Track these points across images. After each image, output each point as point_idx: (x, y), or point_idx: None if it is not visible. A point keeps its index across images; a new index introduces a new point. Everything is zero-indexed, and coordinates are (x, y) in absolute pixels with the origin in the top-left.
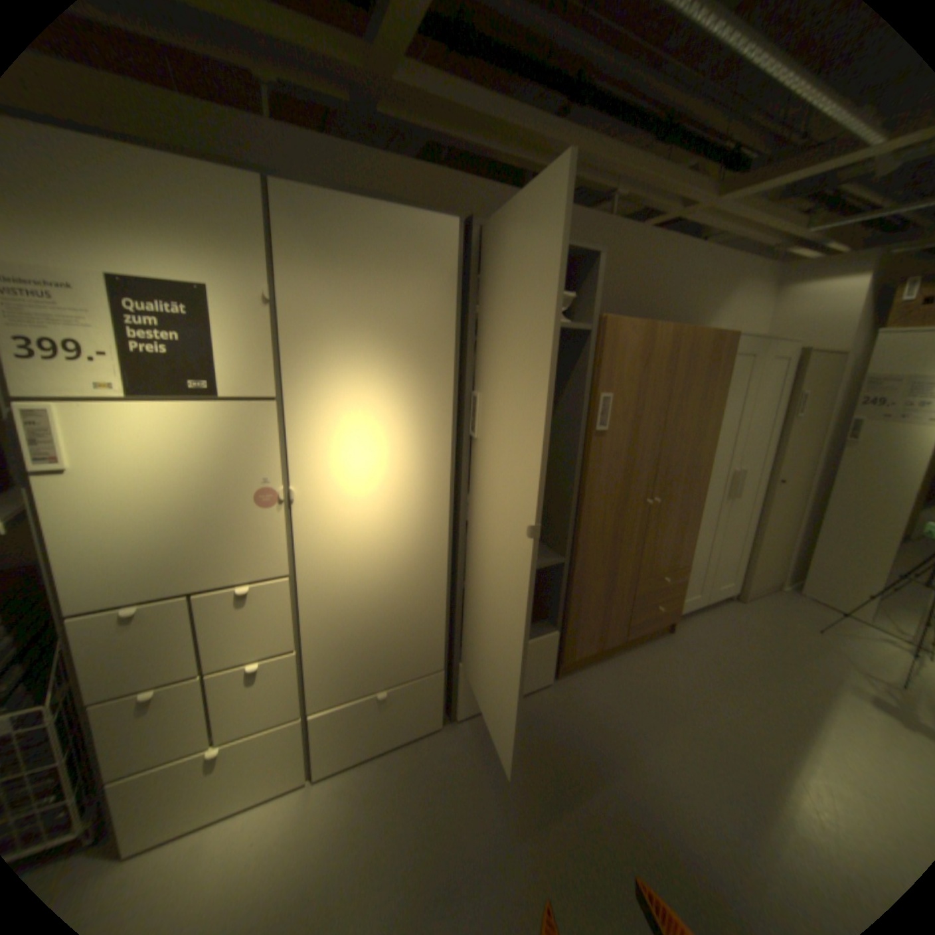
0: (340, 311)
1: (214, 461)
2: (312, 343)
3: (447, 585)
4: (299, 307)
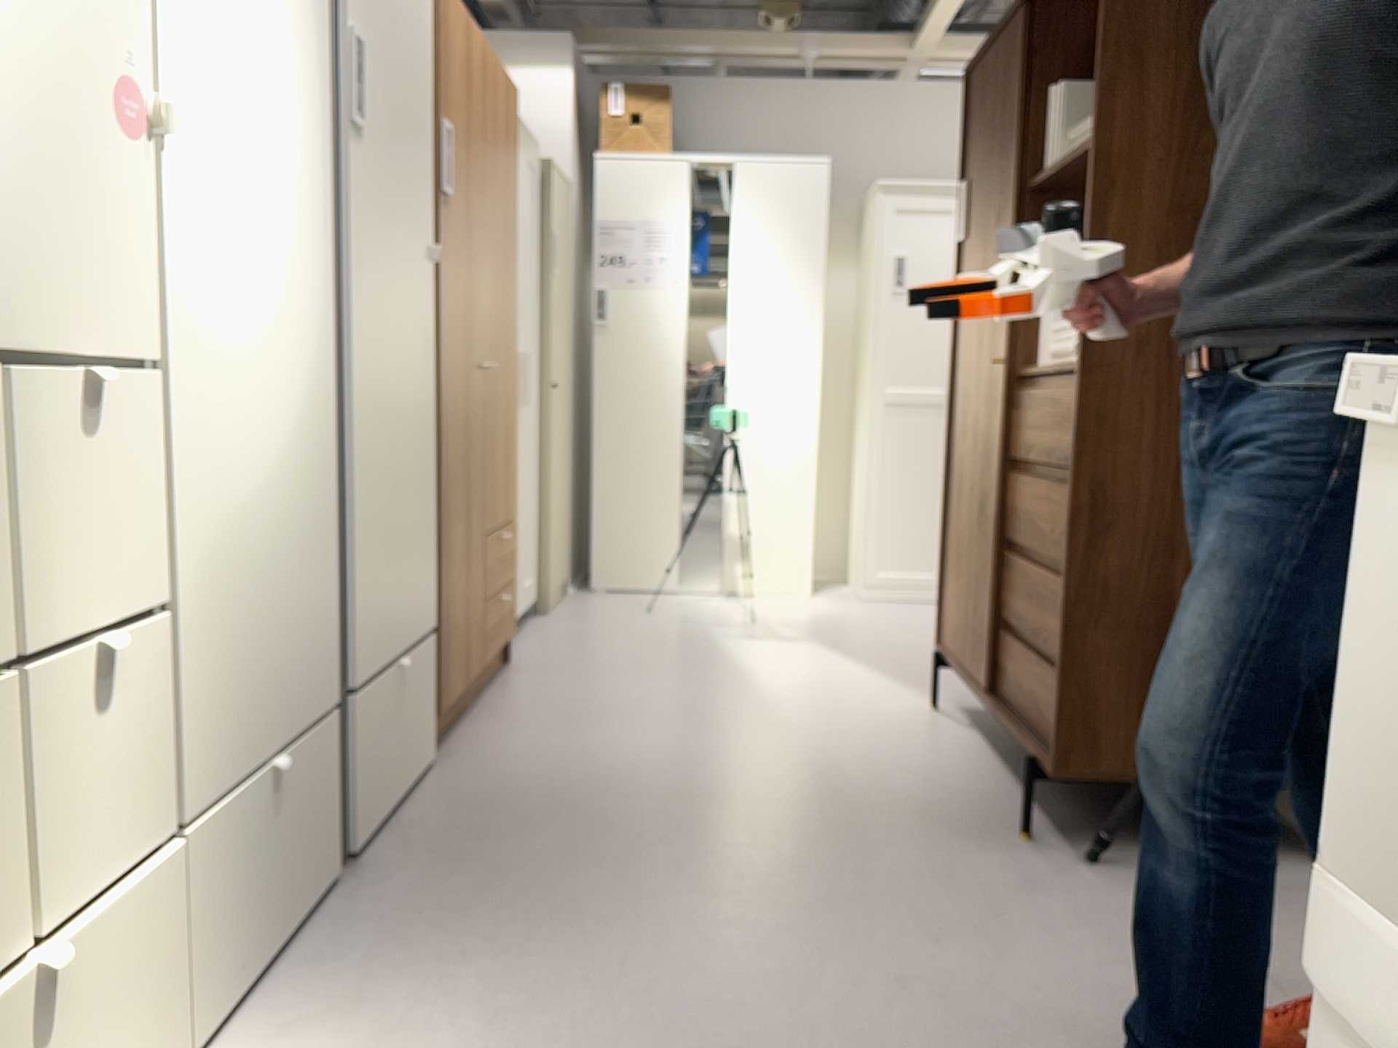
0: None
1: None
2: None
3: (326, 480)
4: None
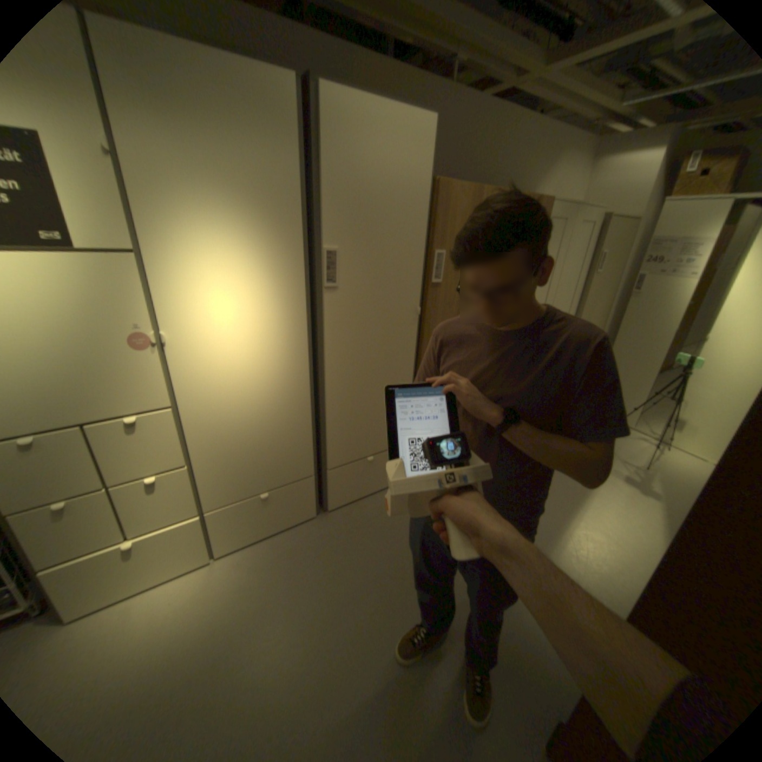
0: (185, 166)
1: (82, 310)
2: (161, 198)
3: (311, 411)
4: (142, 160)
